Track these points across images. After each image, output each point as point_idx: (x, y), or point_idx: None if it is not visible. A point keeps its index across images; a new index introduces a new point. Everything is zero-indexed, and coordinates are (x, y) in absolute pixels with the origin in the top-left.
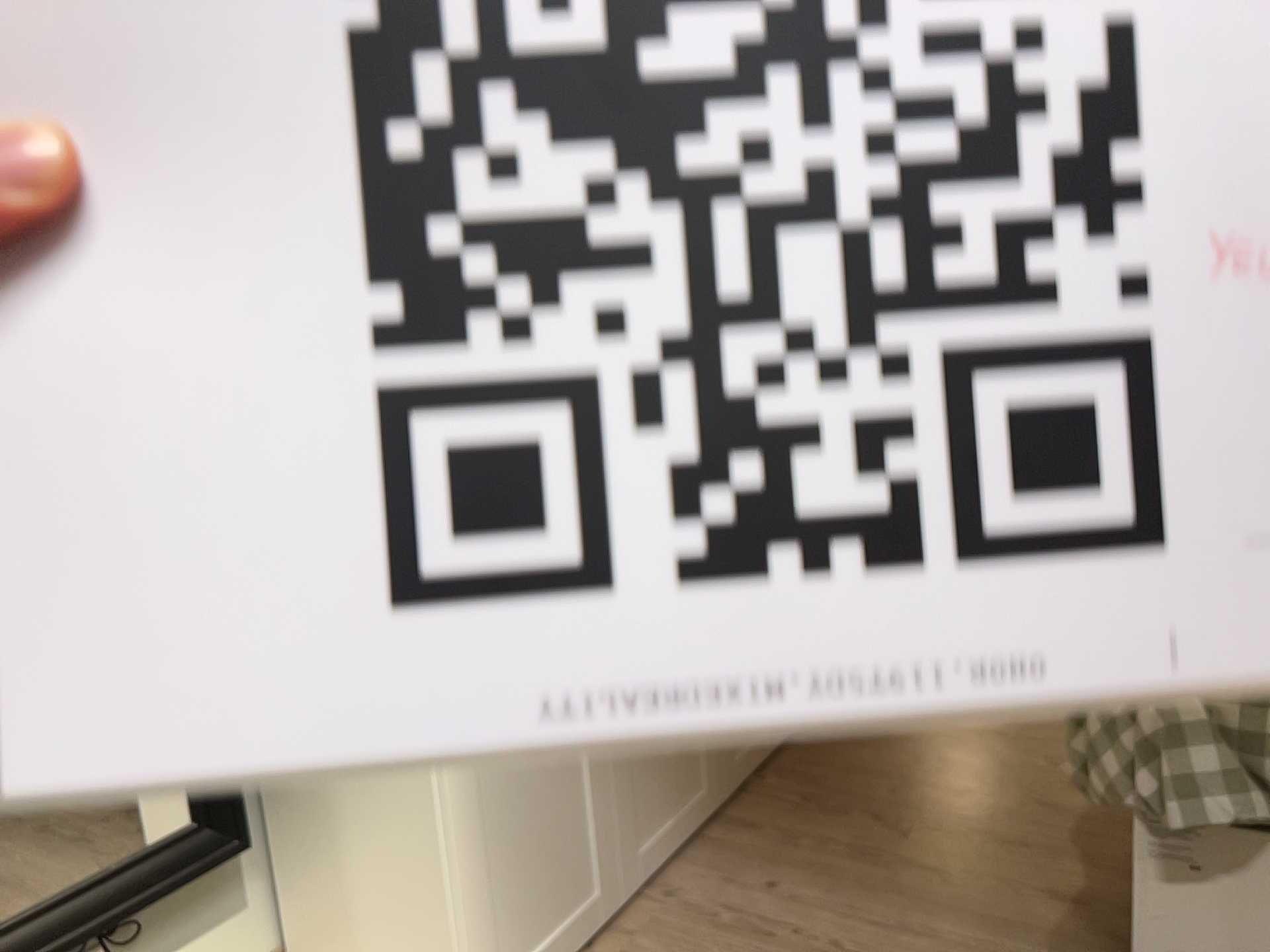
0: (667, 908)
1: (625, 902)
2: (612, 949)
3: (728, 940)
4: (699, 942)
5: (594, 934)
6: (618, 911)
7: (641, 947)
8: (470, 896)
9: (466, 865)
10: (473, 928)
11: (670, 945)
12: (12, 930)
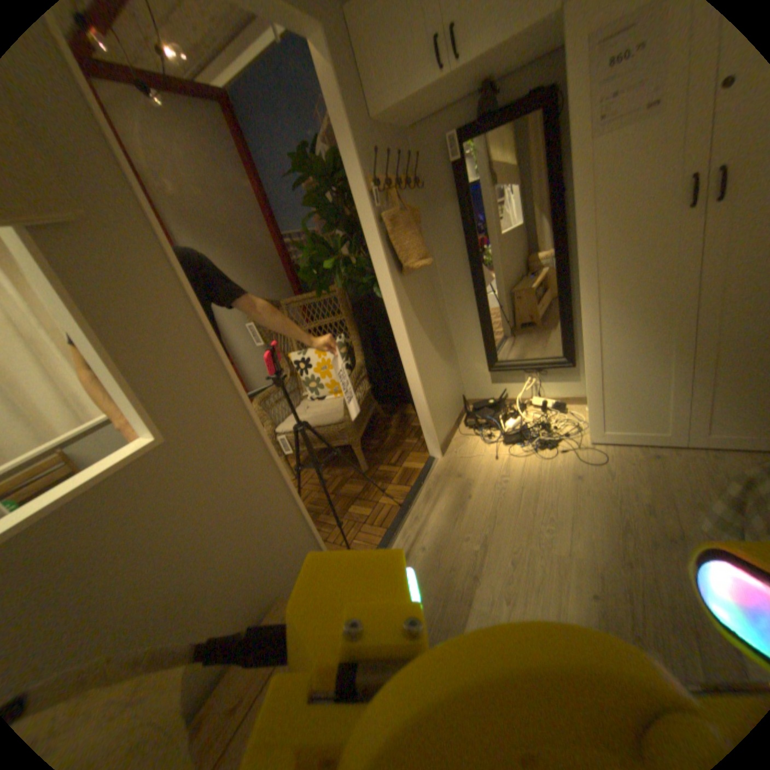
0: (704, 461)
1: (695, 450)
2: (664, 455)
3: (702, 482)
4: (692, 474)
5: (665, 448)
6: (686, 450)
7: (672, 461)
8: (594, 405)
9: (593, 397)
10: (594, 414)
11: (682, 467)
12: (517, 362)
